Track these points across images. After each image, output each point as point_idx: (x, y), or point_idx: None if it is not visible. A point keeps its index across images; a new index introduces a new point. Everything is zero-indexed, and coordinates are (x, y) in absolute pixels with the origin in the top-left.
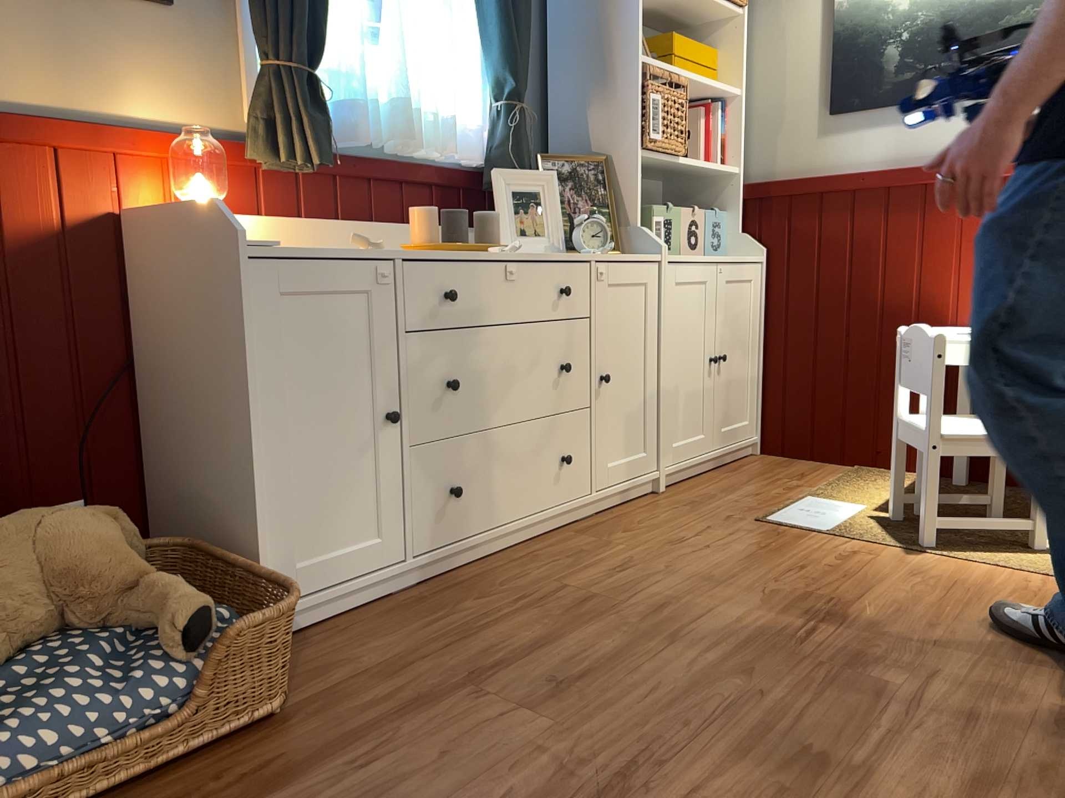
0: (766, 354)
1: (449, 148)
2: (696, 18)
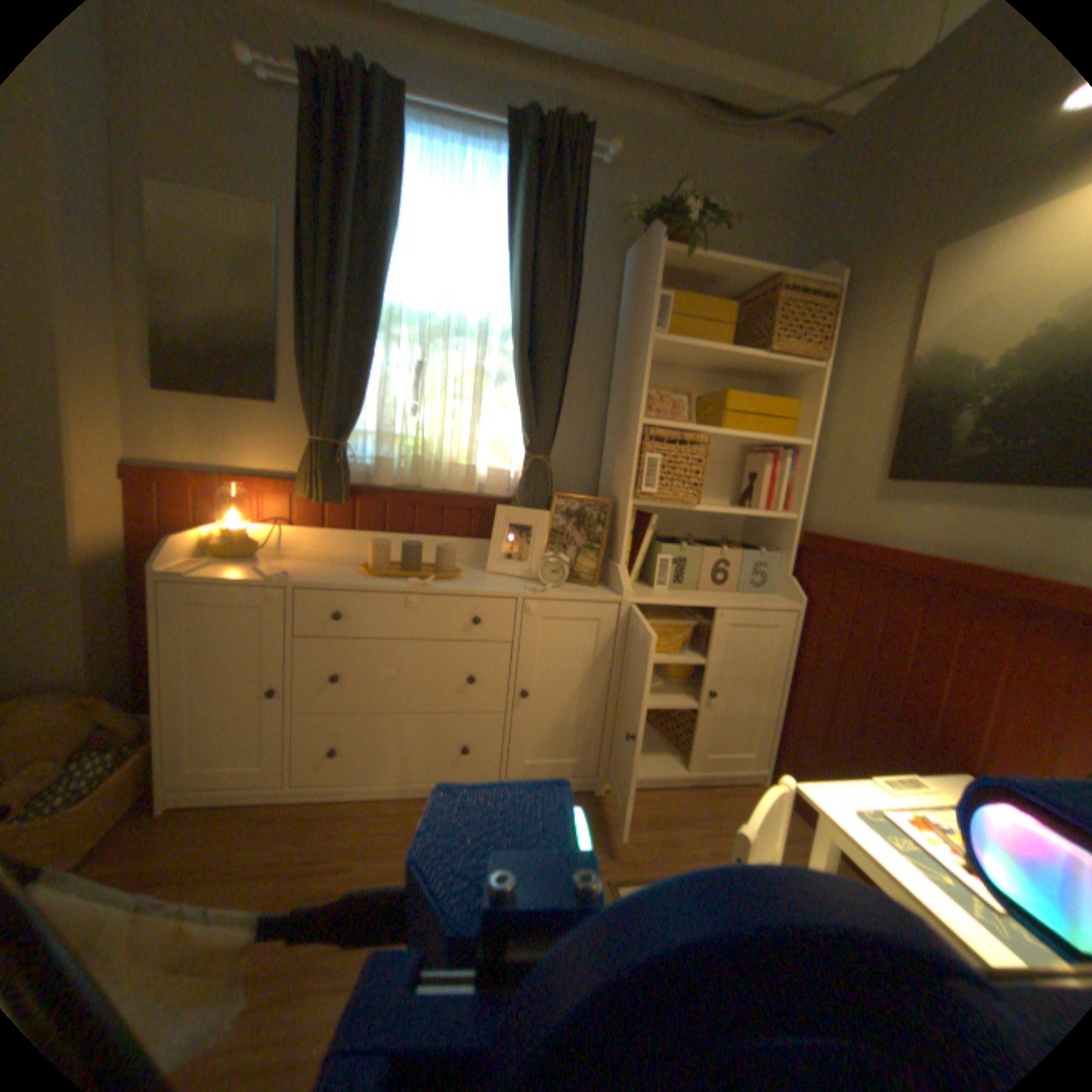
0: (792, 699)
1: (465, 489)
2: (780, 371)
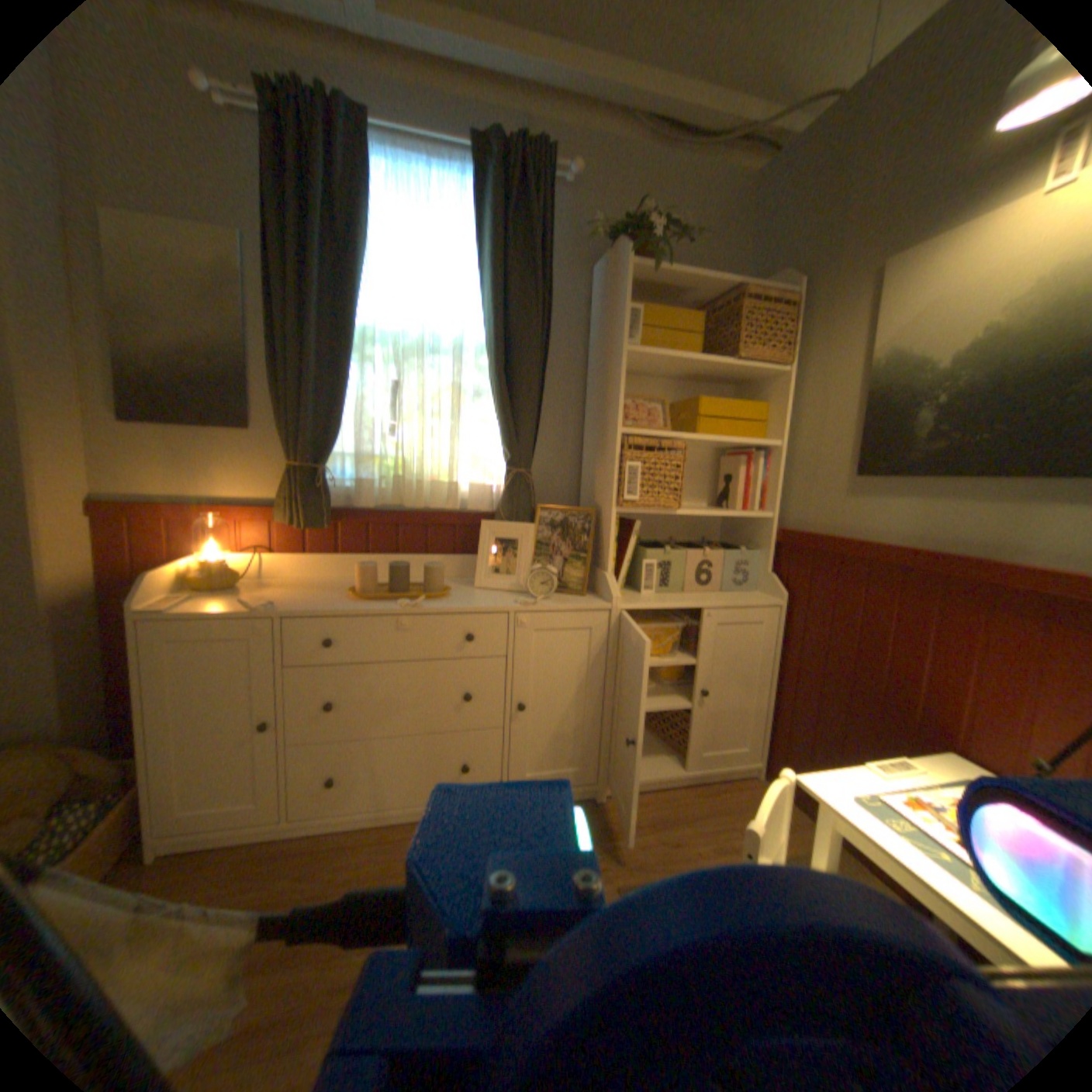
0: (780, 692)
1: (449, 506)
2: (748, 376)
